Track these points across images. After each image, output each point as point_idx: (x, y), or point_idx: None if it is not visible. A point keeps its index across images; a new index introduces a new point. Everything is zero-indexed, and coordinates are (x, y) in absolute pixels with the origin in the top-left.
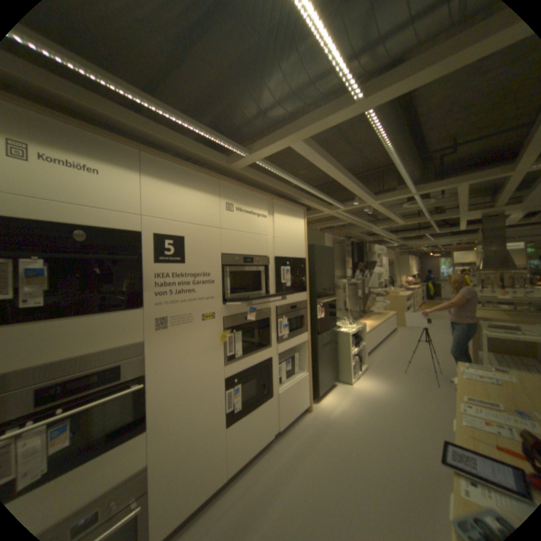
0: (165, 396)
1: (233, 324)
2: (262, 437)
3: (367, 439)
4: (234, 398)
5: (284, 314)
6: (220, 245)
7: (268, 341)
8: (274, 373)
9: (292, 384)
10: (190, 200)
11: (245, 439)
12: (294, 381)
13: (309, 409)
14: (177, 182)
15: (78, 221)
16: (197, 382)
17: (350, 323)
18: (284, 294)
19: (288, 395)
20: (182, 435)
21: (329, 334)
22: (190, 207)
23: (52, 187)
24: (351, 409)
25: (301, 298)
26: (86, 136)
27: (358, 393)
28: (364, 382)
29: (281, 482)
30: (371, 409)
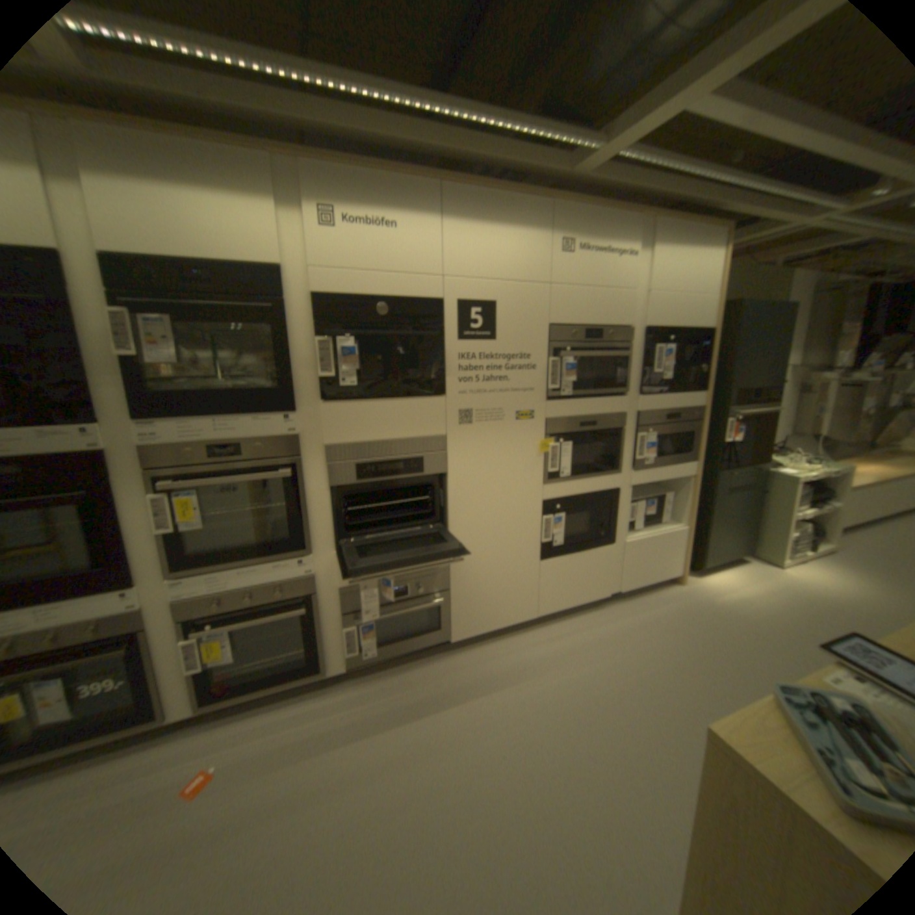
0: (468, 502)
1: (560, 431)
2: (591, 588)
3: (776, 646)
4: (553, 528)
5: (653, 426)
6: (548, 311)
7: (615, 464)
8: (622, 512)
9: (652, 536)
10: (505, 245)
11: (564, 582)
12: (657, 533)
13: (680, 580)
14: (487, 220)
15: (379, 292)
16: (506, 496)
17: (812, 461)
18: (656, 393)
19: (643, 549)
20: (485, 549)
21: (747, 473)
22: (505, 256)
23: (355, 254)
24: (763, 600)
25: (694, 402)
26: (382, 180)
27: (791, 582)
28: (815, 571)
29: (608, 644)
30: (808, 611)
